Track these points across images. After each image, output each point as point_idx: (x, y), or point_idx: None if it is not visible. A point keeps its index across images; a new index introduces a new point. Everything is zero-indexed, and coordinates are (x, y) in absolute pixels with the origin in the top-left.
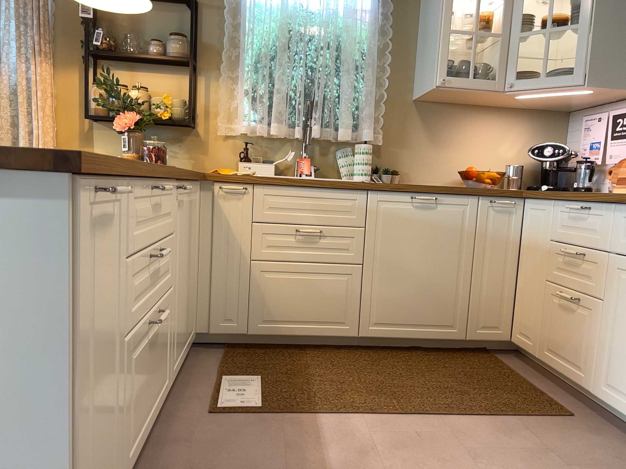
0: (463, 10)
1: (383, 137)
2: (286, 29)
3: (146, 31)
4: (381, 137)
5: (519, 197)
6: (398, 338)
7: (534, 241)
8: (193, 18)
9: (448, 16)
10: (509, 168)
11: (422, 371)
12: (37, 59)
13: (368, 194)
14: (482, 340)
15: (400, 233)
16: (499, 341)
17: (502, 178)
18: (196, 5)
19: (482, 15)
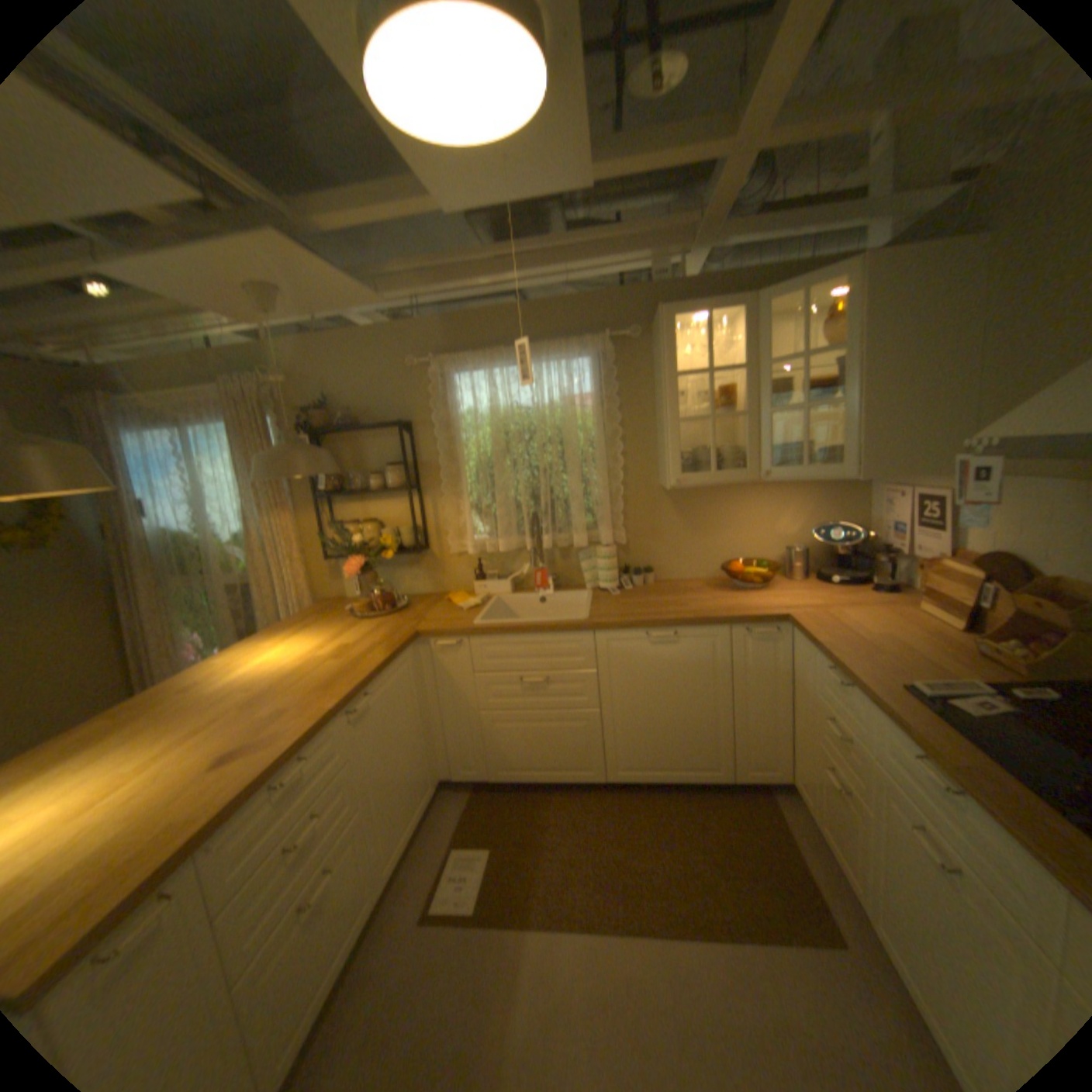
0: (701, 379)
1: (626, 536)
2: (500, 436)
3: (366, 461)
4: (623, 536)
5: (783, 624)
6: (652, 784)
7: (804, 682)
8: (402, 446)
9: (674, 403)
10: (788, 553)
11: (673, 836)
12: (272, 513)
13: (595, 634)
14: (756, 784)
15: (637, 673)
16: (778, 784)
17: (778, 569)
18: (402, 433)
19: (733, 371)
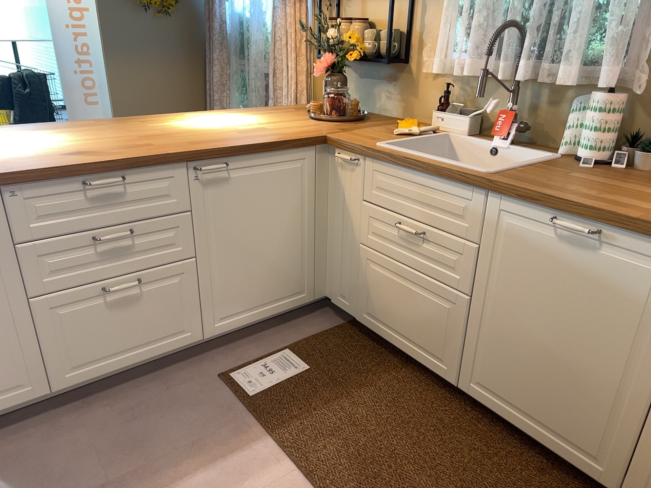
0: None
1: (648, 82)
2: None
3: None
4: (643, 81)
5: None
6: (506, 419)
7: None
8: None
9: None
10: None
11: (480, 482)
12: (289, 1)
13: (489, 196)
14: None
15: (526, 271)
16: None
17: None
18: None
19: None
